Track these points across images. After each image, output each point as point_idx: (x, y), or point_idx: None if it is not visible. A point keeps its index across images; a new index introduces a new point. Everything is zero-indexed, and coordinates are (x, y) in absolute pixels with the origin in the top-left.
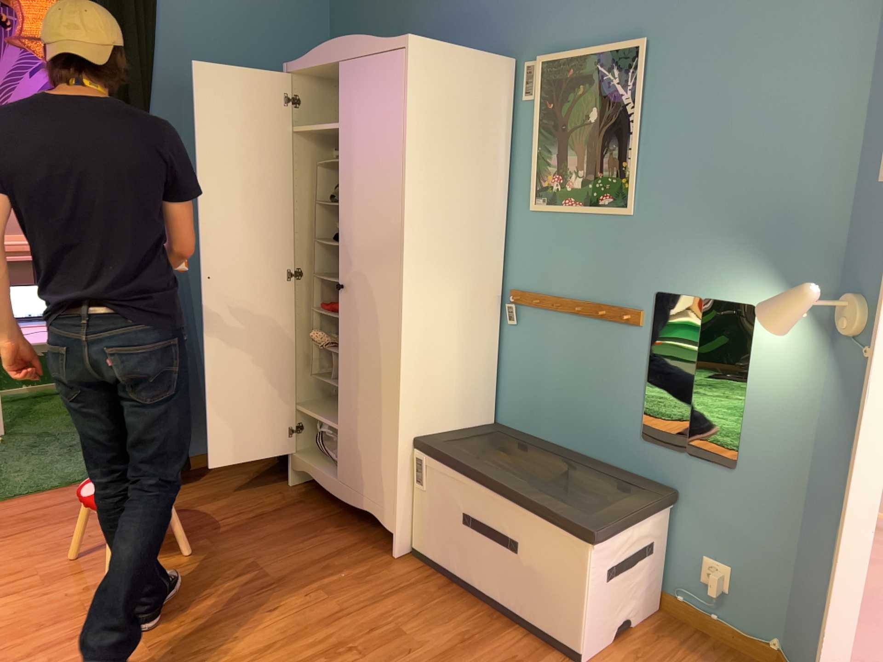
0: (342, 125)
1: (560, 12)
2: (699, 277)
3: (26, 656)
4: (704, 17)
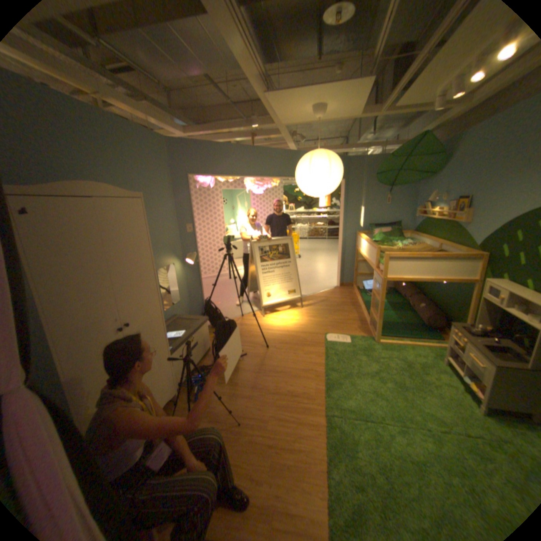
0: (98, 236)
1: (99, 179)
2: (163, 262)
3: (297, 452)
4: (147, 194)
